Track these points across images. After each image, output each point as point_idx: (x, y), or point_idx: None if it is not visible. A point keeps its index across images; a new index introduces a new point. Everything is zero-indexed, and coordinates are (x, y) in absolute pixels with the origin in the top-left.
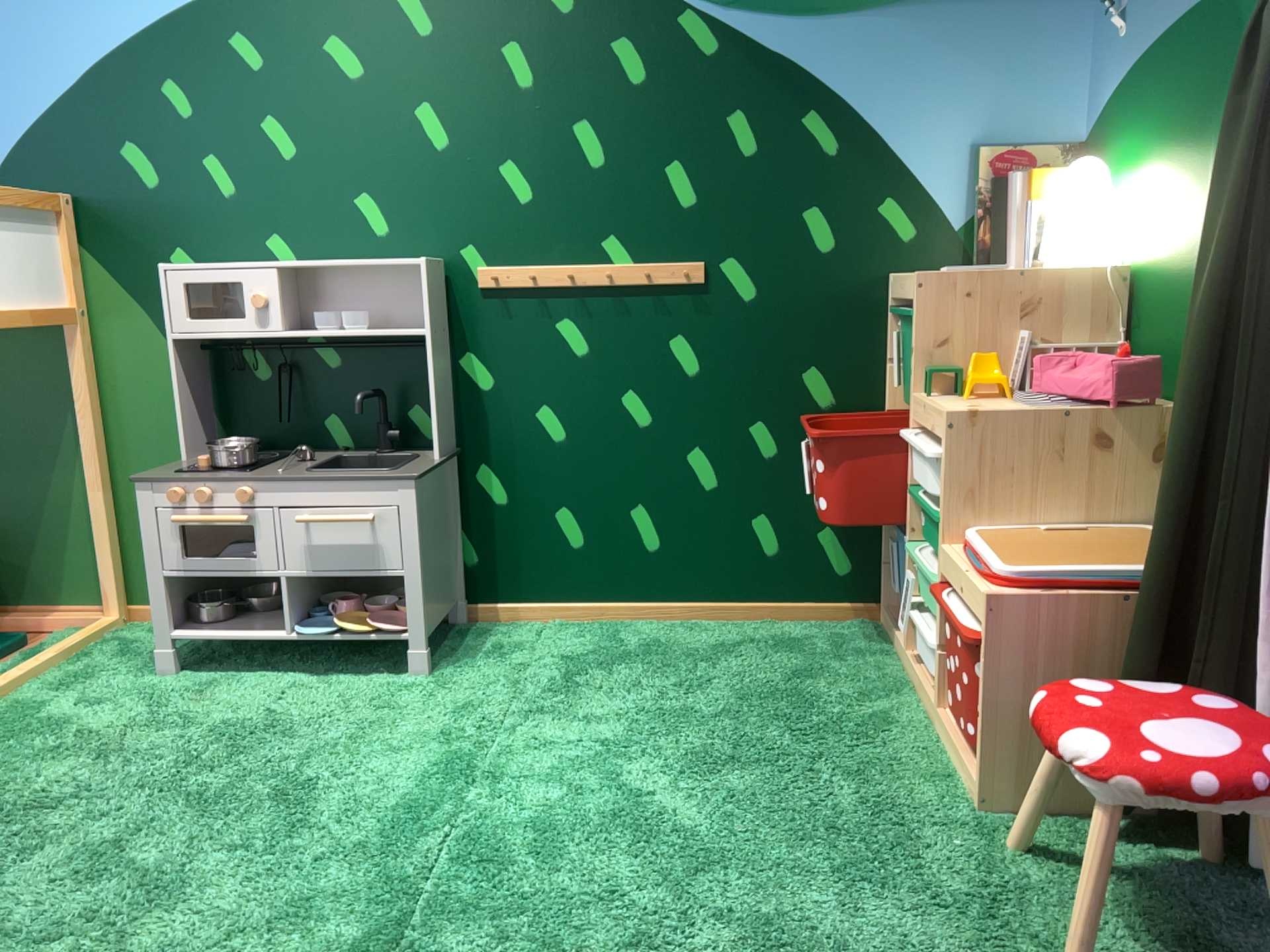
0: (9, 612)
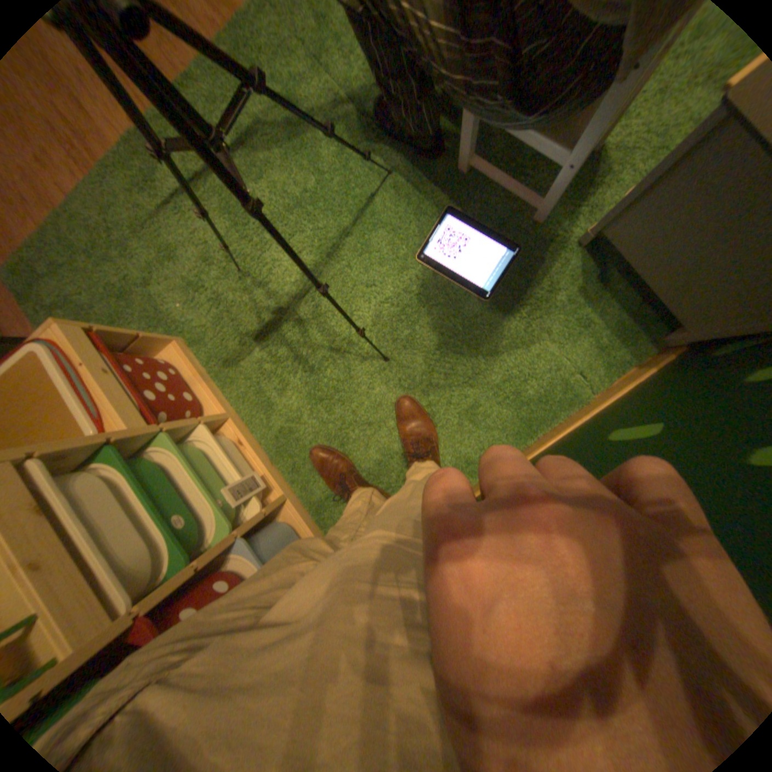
0: None
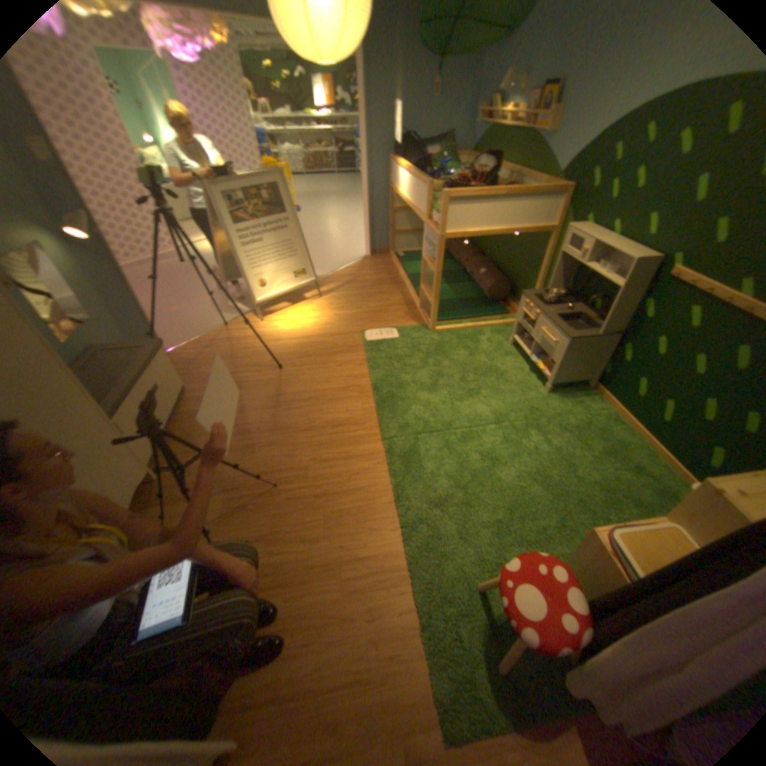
0: (514, 303)
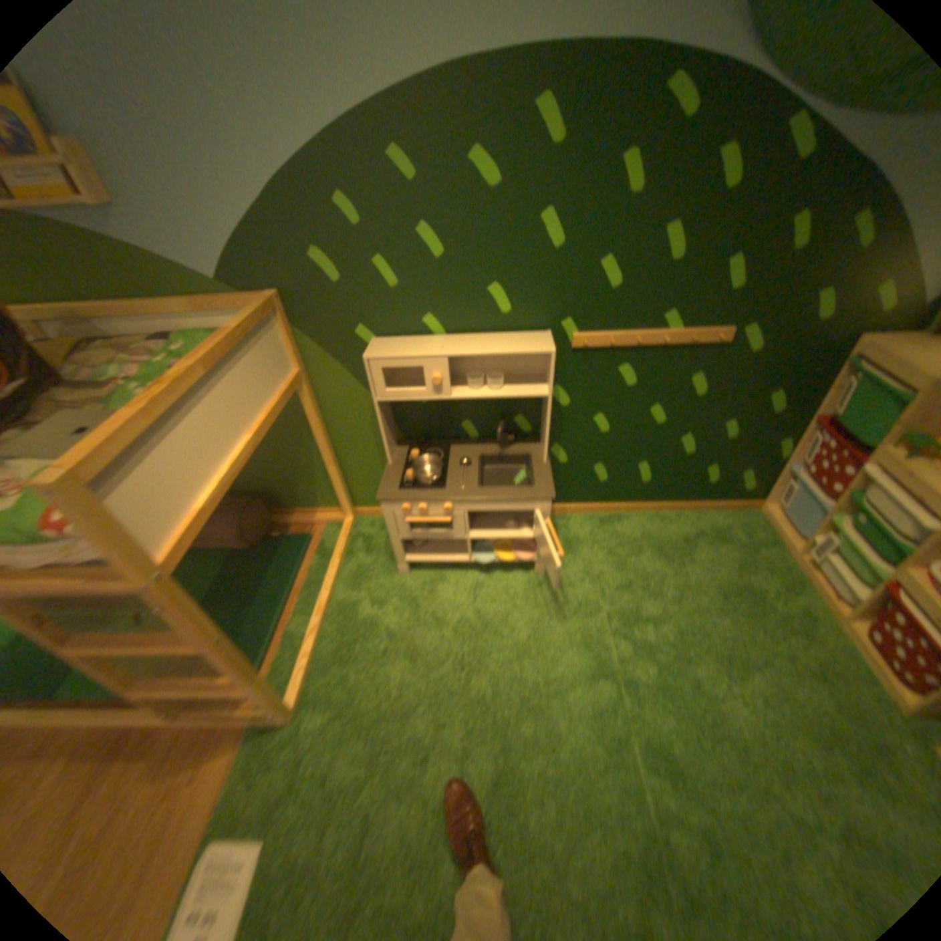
0: (289, 514)
